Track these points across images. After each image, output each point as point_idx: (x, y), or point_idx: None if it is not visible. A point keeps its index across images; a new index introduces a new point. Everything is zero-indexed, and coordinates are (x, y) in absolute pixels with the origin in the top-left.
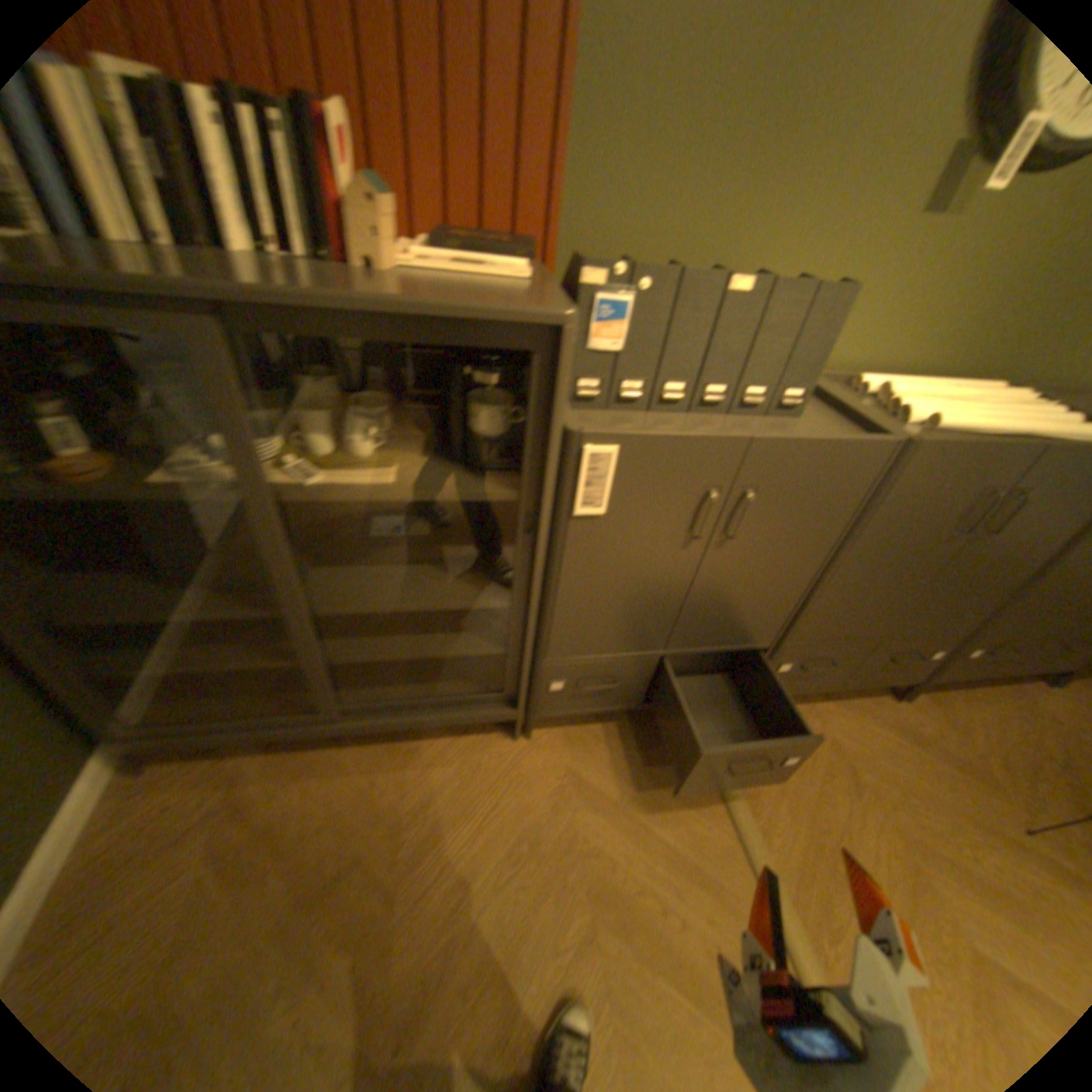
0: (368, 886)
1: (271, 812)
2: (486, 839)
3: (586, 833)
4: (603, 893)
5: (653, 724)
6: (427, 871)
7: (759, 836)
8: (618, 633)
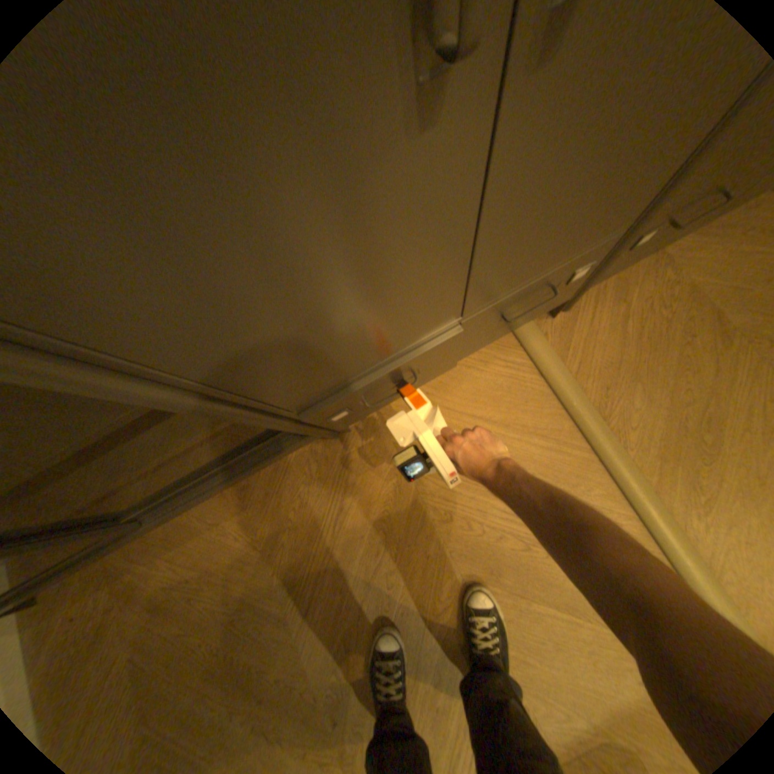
0: (261, 616)
1: (154, 588)
2: (344, 541)
3: (434, 501)
4: (465, 550)
5: (474, 357)
6: (304, 587)
7: (614, 438)
8: (376, 342)
